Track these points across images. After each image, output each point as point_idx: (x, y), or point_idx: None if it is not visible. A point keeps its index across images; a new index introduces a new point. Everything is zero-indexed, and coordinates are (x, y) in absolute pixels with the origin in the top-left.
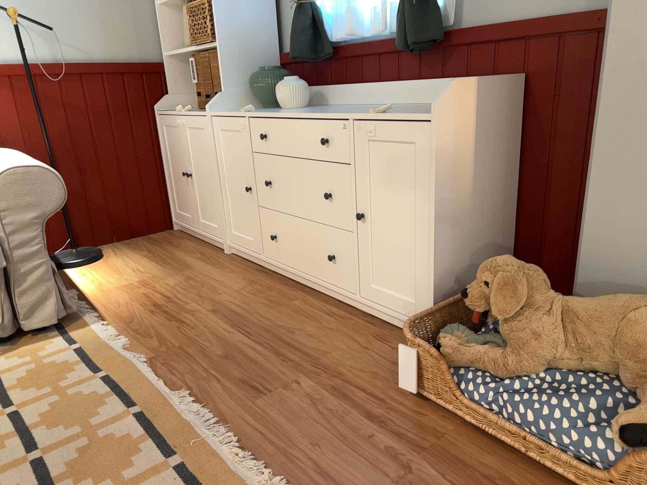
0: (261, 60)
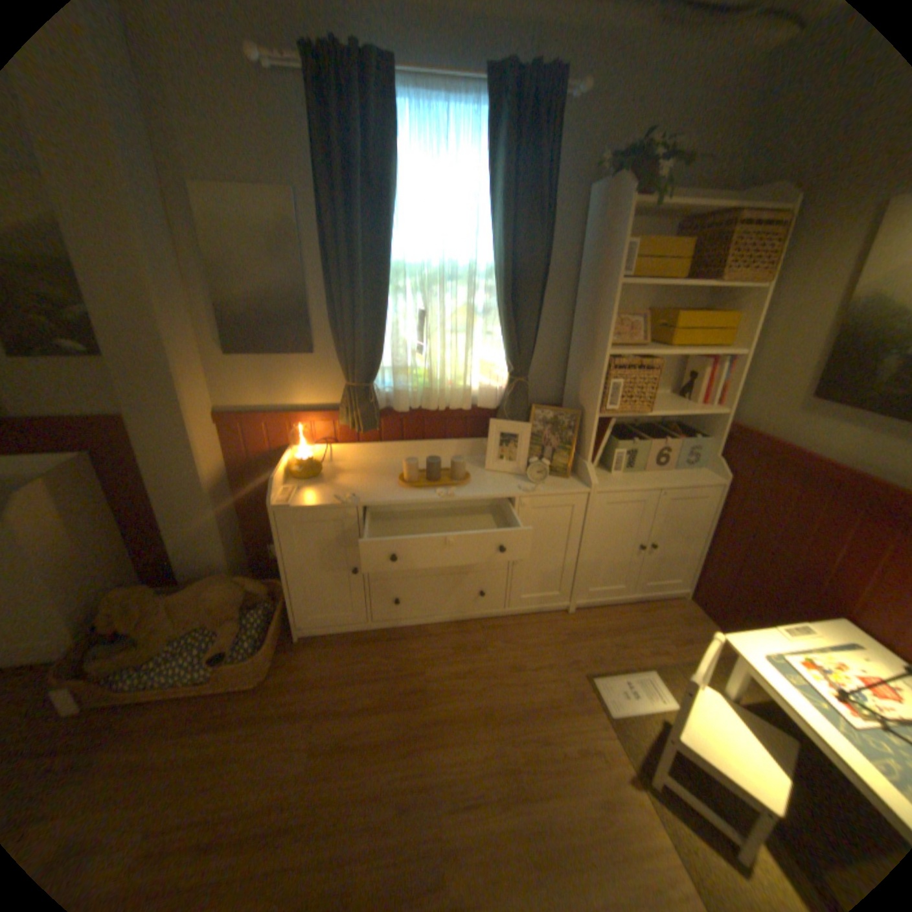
0: None
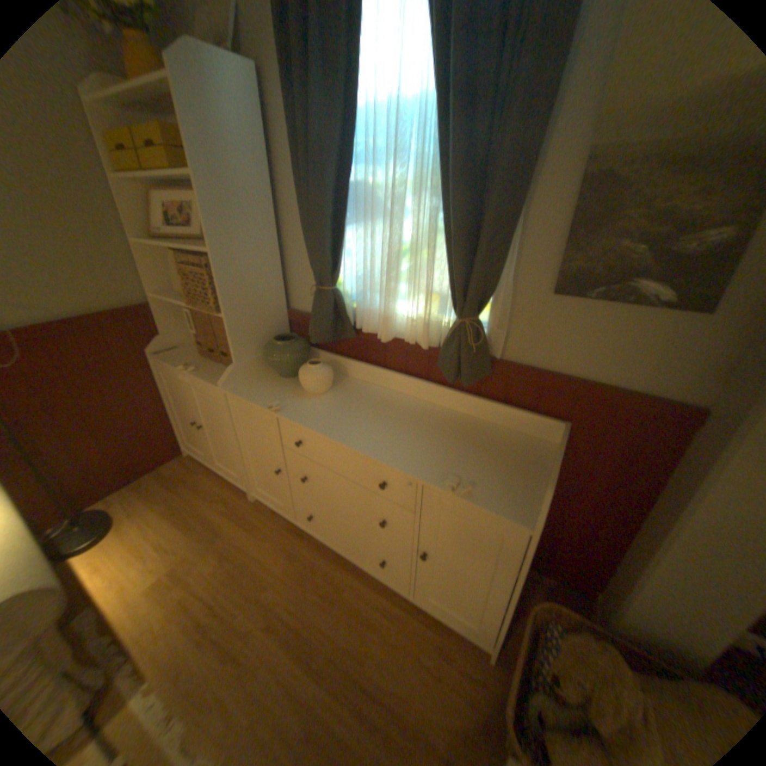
0: (271, 320)
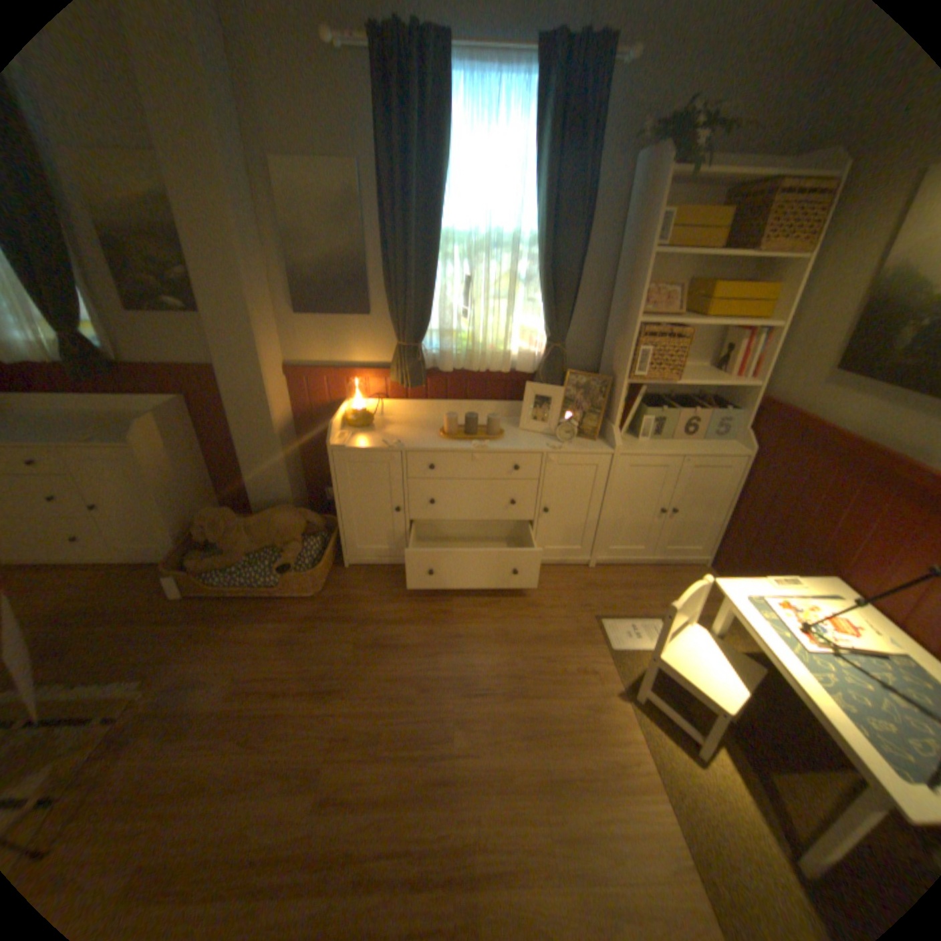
0: None
